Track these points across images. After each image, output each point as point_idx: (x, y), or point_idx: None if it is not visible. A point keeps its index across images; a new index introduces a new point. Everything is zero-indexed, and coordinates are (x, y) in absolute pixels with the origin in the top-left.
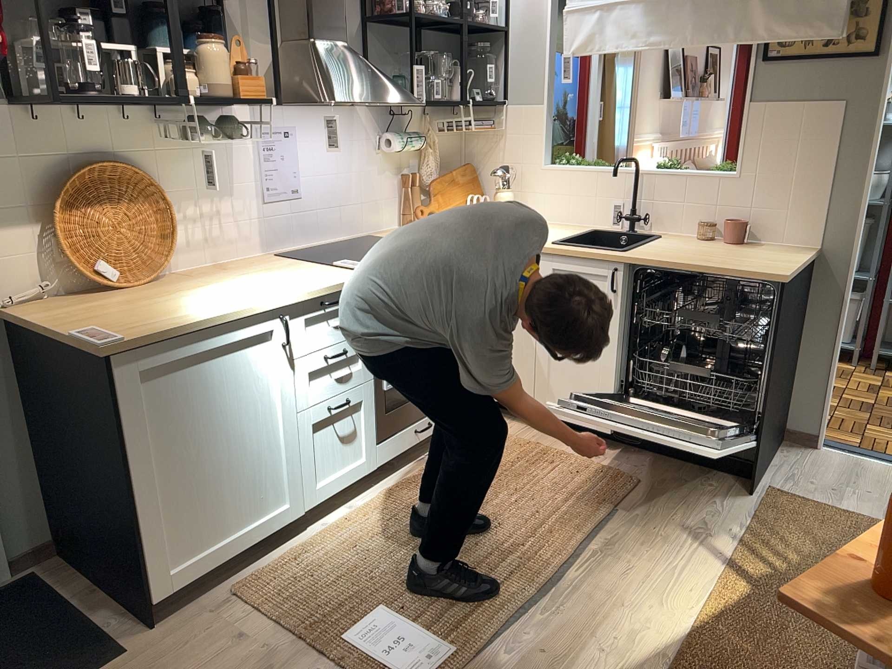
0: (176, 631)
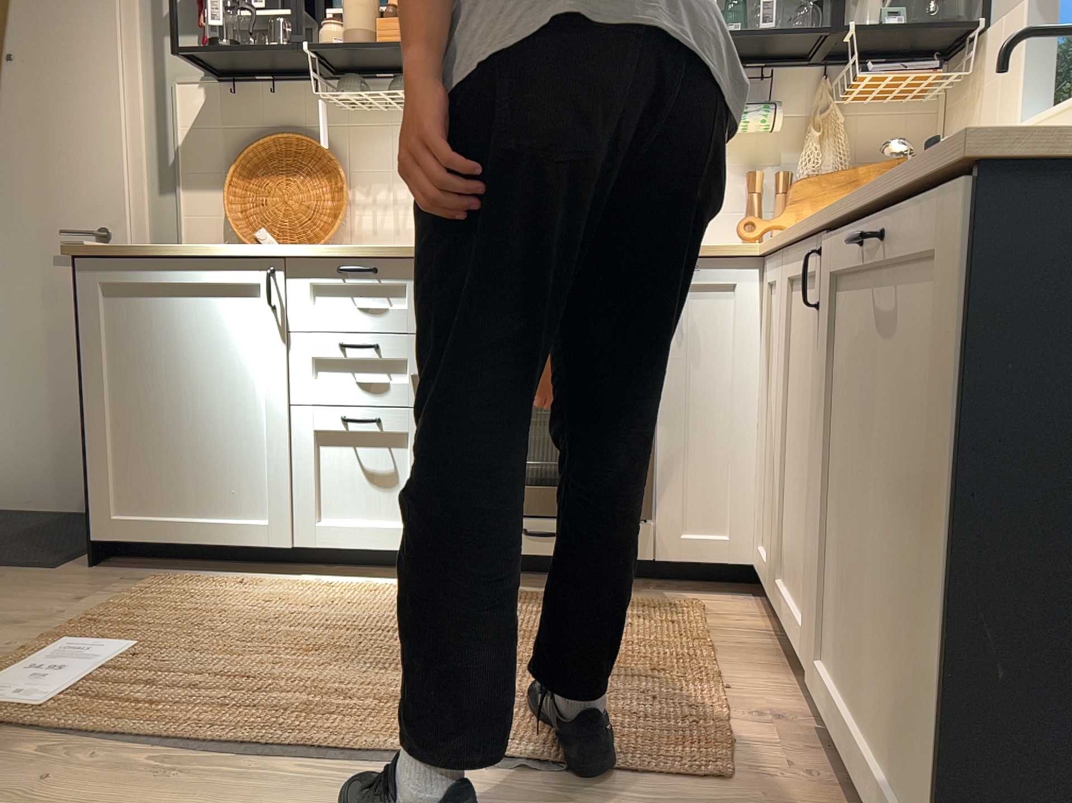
0: (86, 576)
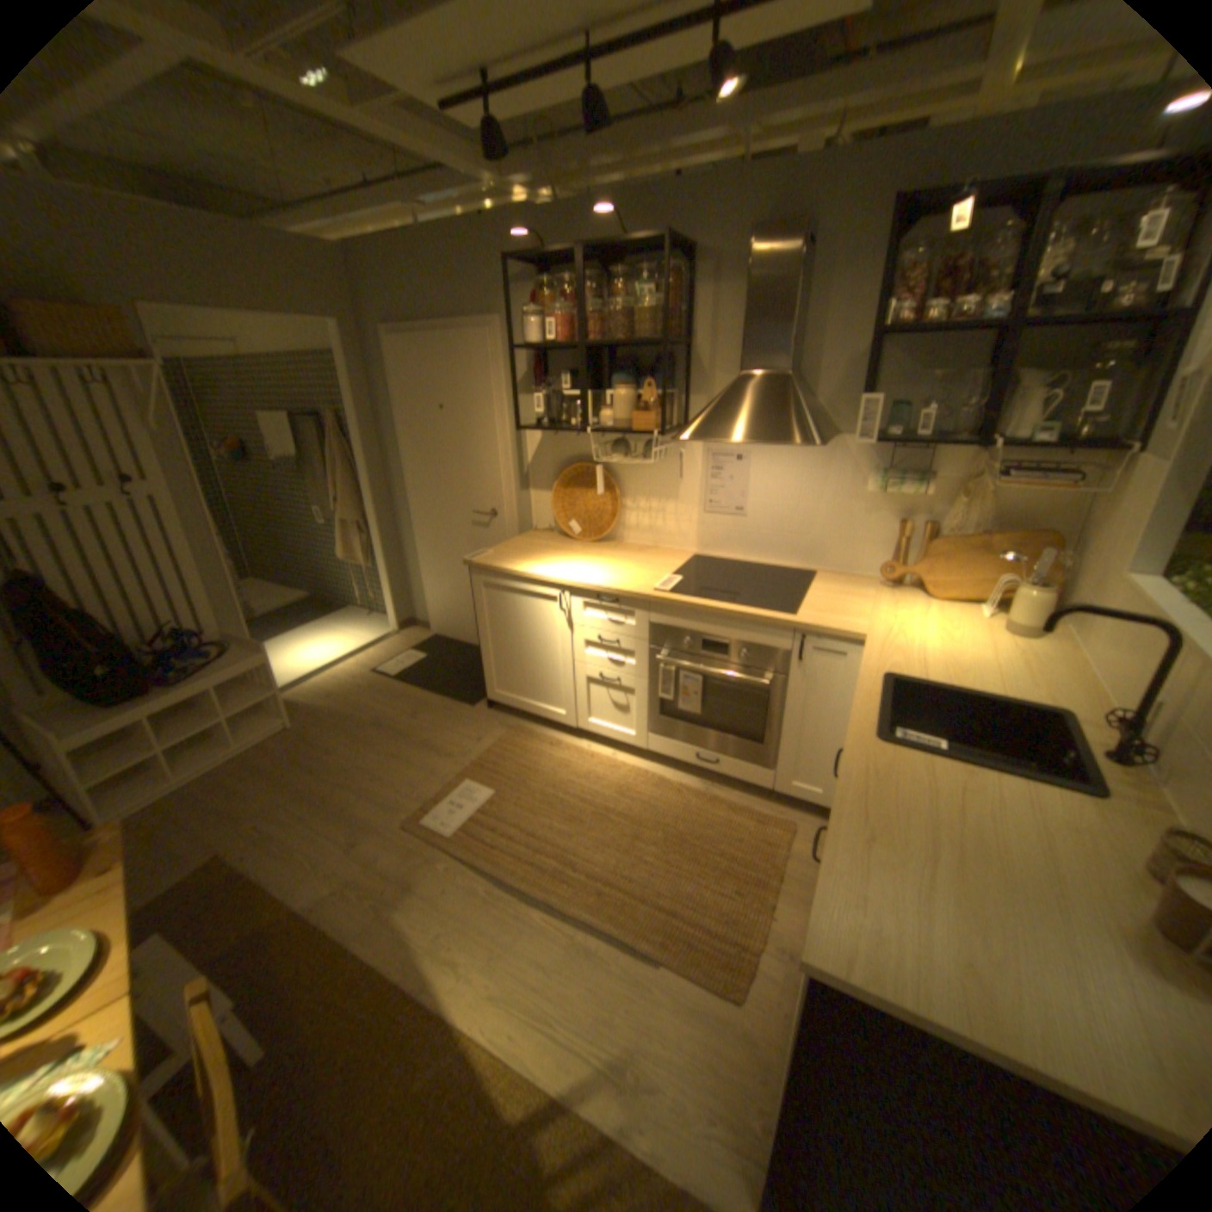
0: (485, 716)
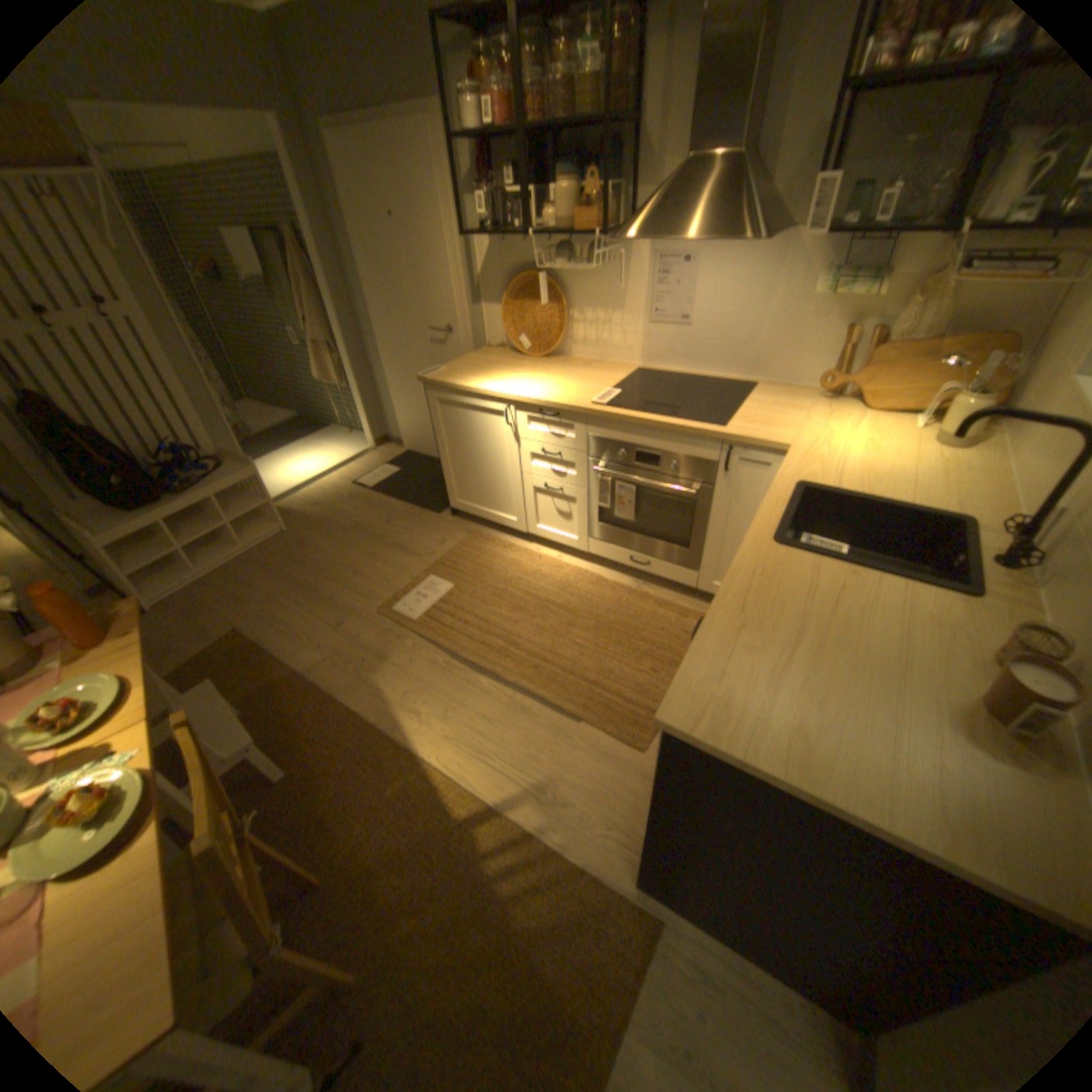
0: (449, 523)
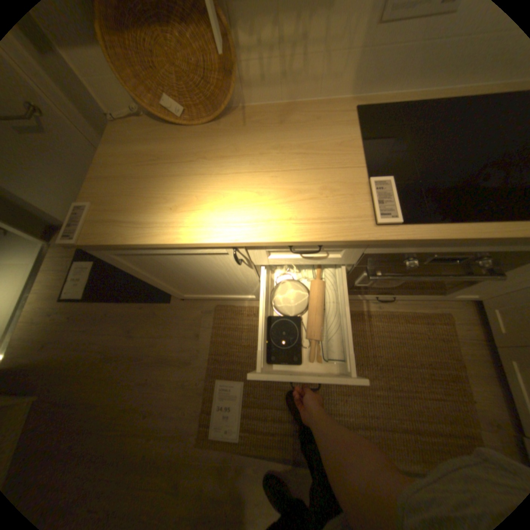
0: (185, 309)
